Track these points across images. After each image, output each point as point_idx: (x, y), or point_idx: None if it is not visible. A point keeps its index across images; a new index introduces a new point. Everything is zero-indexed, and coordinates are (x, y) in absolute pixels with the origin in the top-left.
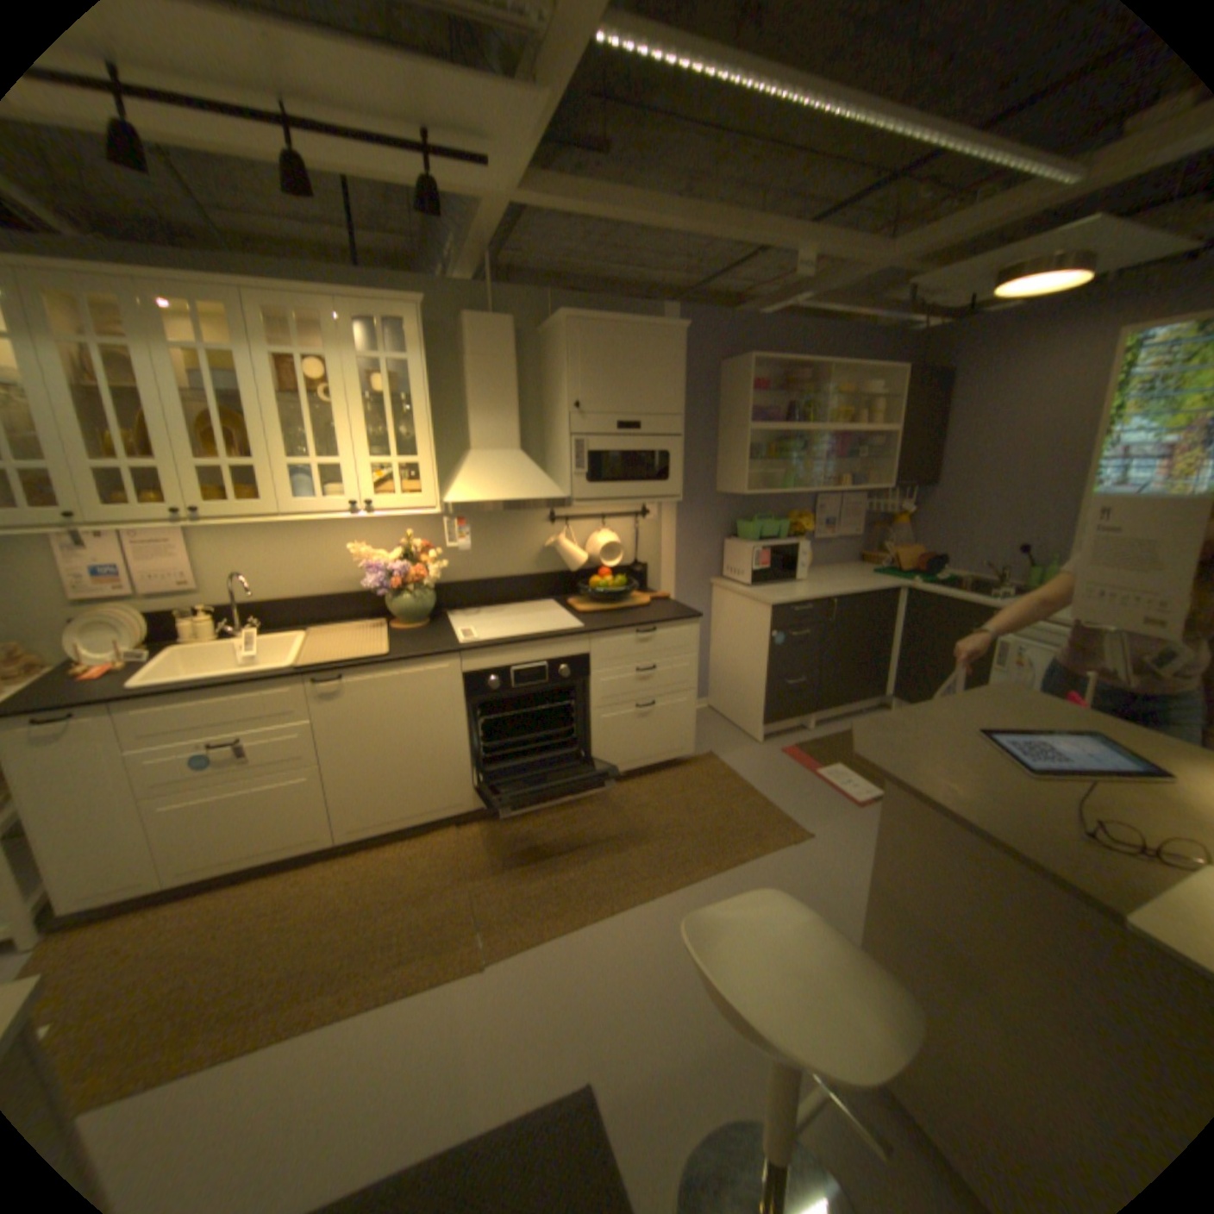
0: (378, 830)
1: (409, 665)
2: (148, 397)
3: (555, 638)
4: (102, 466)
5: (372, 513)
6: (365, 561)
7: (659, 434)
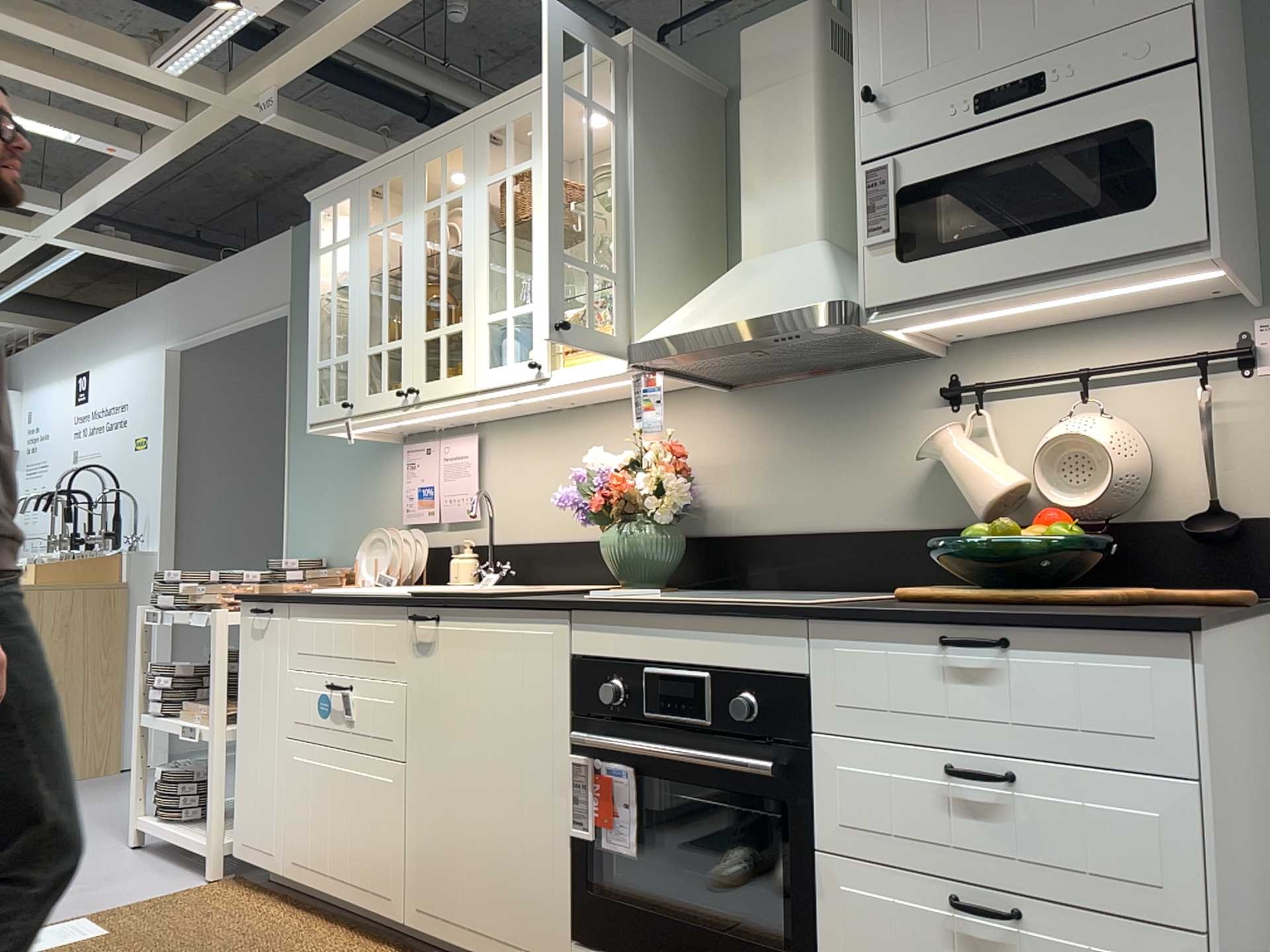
0: (446, 931)
1: (504, 618)
2: (405, 270)
3: (723, 614)
4: (371, 352)
5: (556, 379)
6: (597, 476)
7: (1117, 87)
